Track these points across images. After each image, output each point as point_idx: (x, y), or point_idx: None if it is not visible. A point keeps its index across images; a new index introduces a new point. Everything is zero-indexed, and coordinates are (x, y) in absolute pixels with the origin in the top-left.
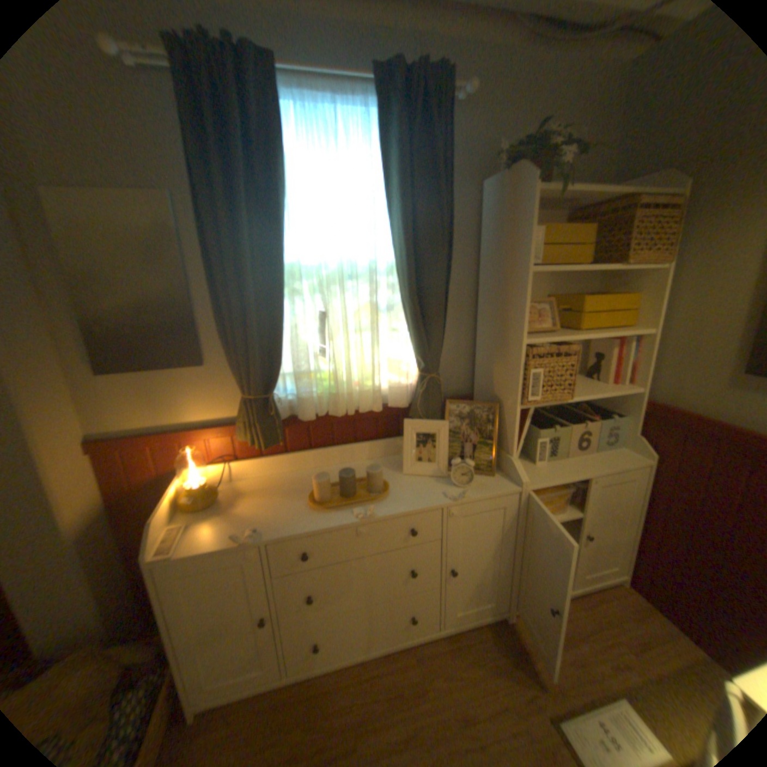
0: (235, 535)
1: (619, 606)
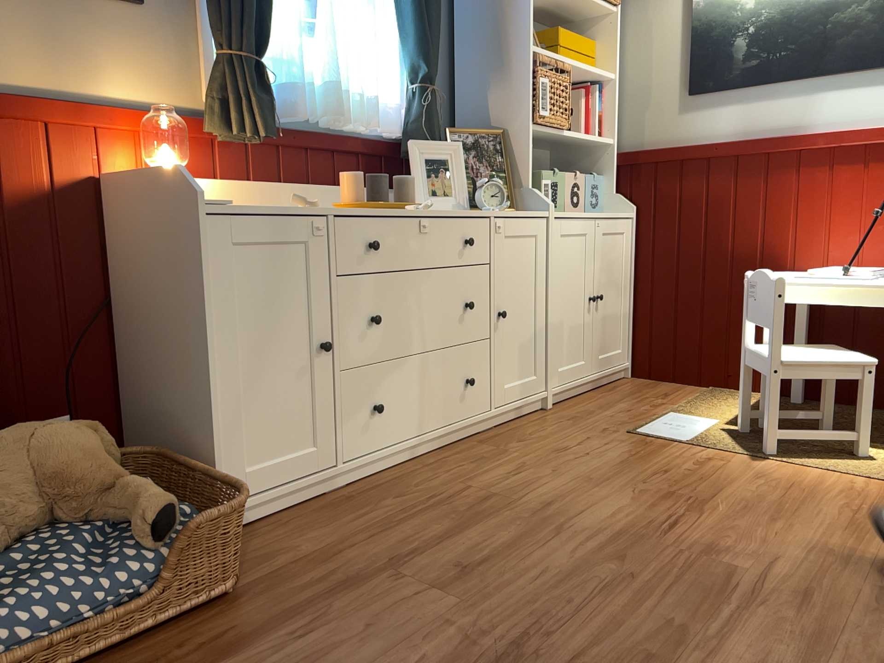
0: (291, 202)
1: (630, 385)
